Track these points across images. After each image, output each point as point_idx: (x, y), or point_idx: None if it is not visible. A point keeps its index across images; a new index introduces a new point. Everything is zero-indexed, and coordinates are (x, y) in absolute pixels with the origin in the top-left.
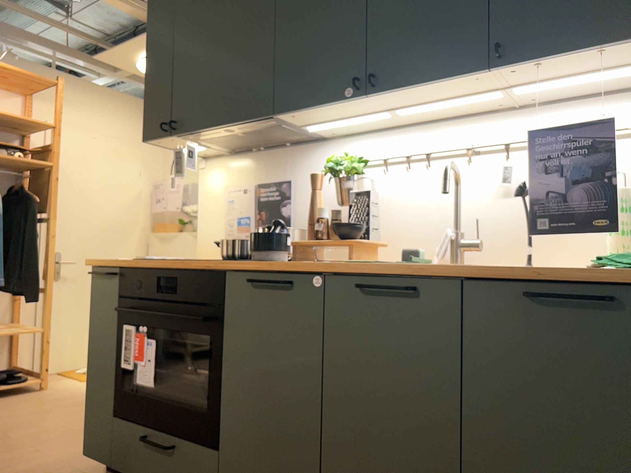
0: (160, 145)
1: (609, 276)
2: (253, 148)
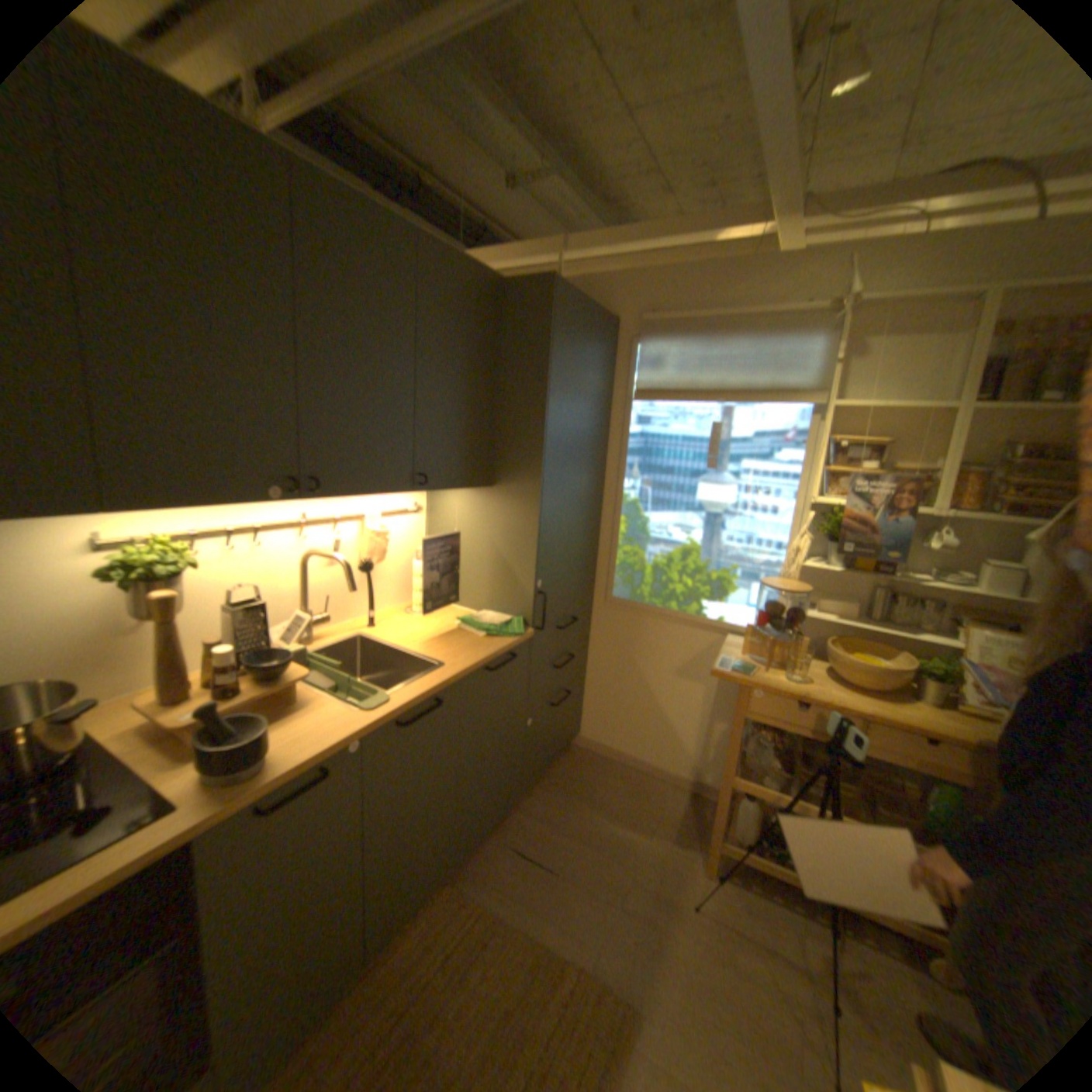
0: None
1: (508, 645)
2: None
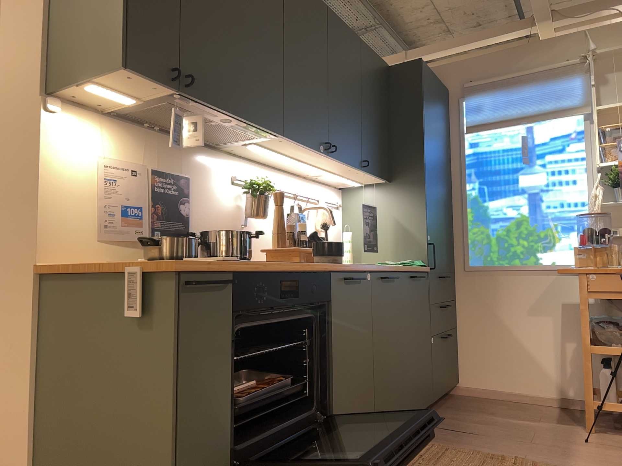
0: (113, 77)
1: (418, 269)
2: (149, 124)
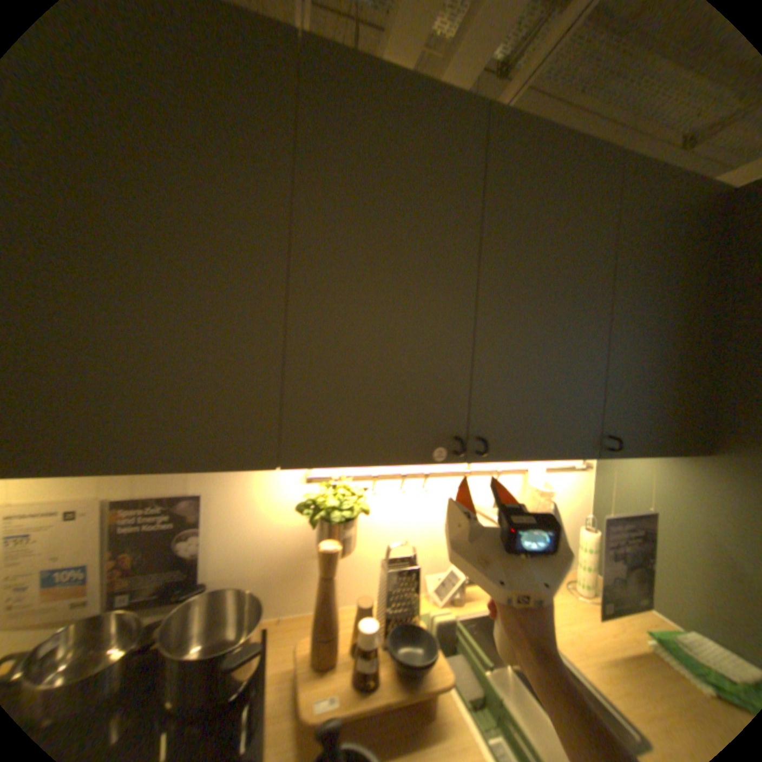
0: None
1: None
2: None
